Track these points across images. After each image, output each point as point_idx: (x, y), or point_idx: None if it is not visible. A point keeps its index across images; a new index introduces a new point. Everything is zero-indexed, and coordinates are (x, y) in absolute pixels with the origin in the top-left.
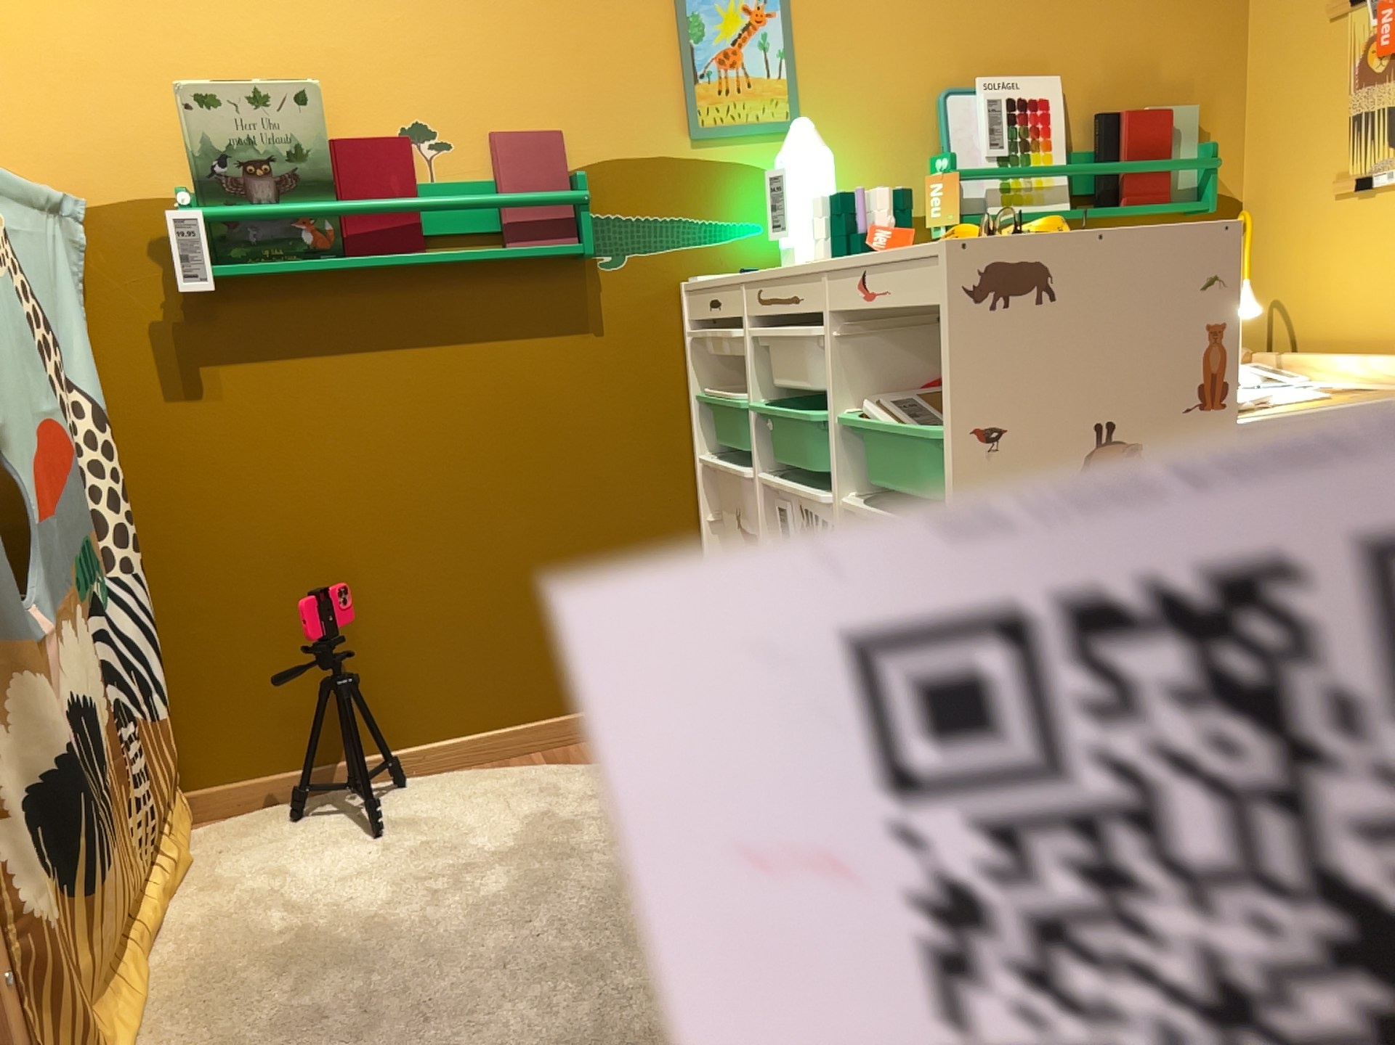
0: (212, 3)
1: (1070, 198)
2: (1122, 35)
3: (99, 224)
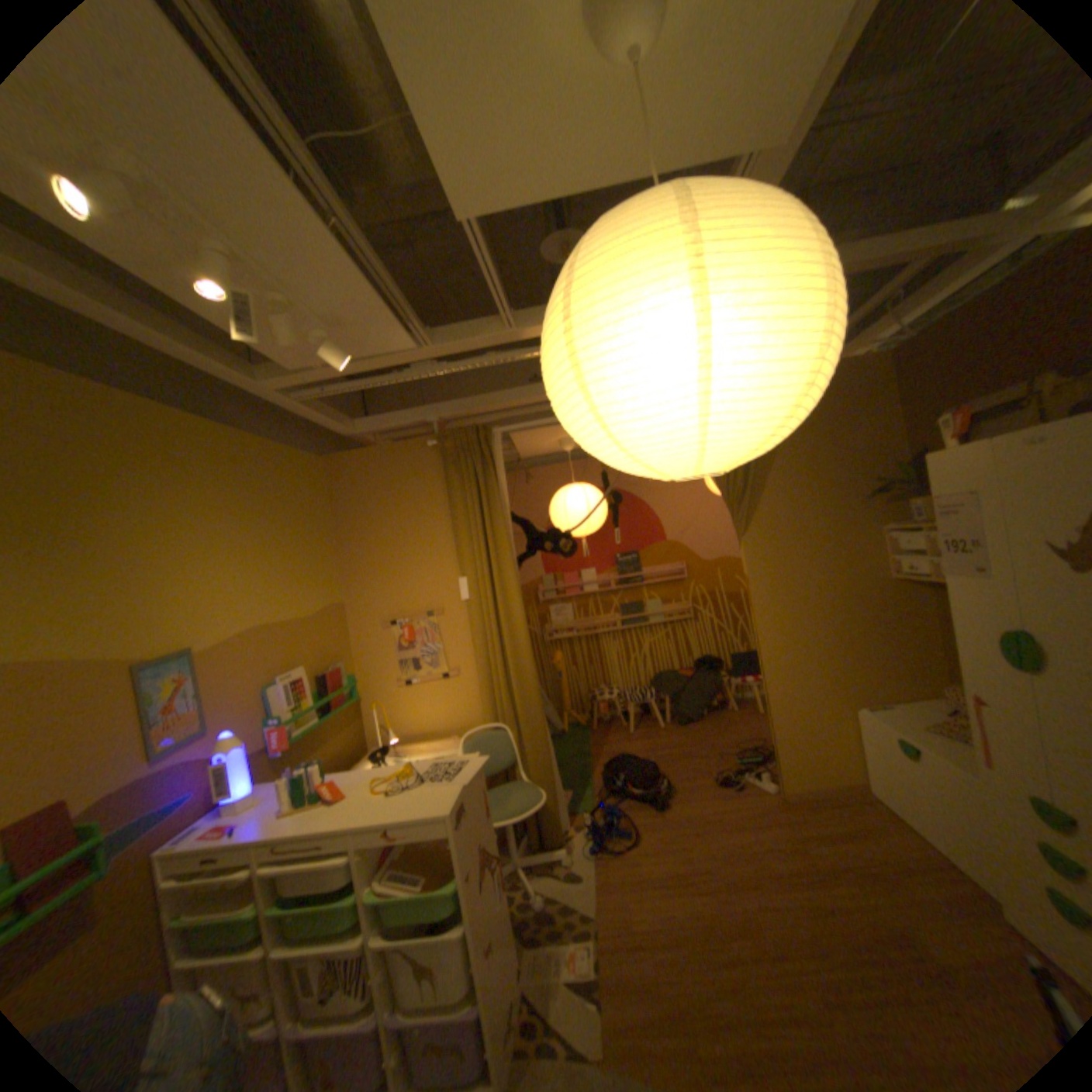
0: None
1: (317, 715)
2: (317, 642)
3: None
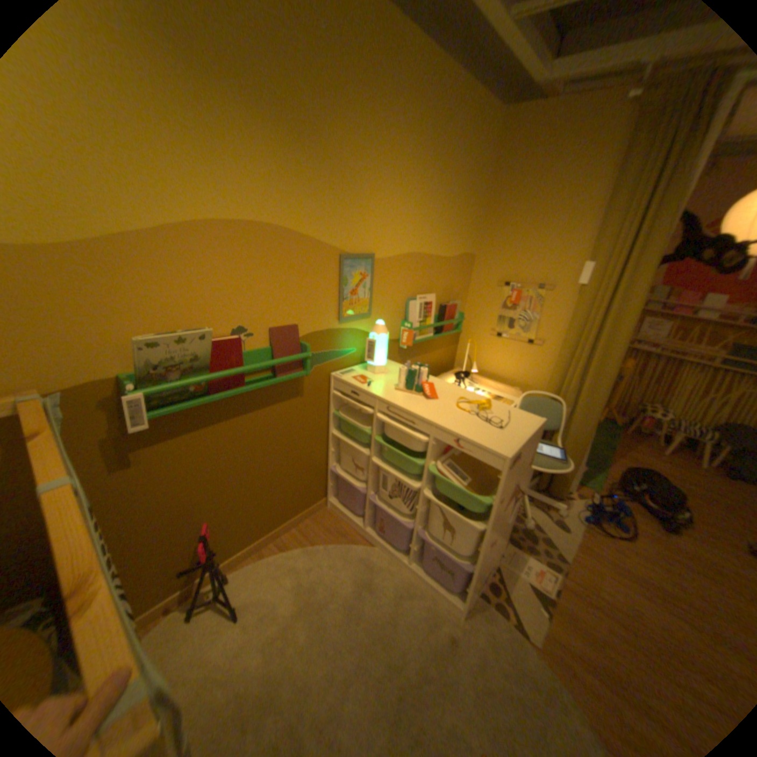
0: (135, 274)
1: (433, 331)
2: (448, 279)
3: (63, 398)
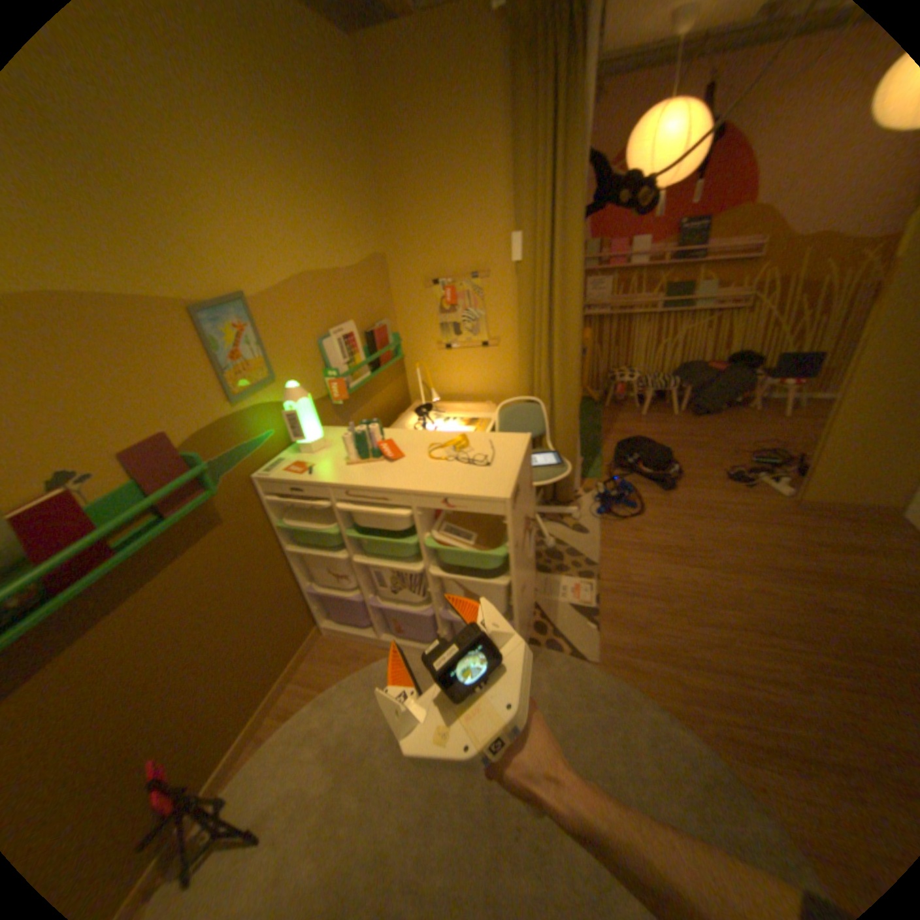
0: None
1: (369, 369)
2: (363, 295)
3: None
